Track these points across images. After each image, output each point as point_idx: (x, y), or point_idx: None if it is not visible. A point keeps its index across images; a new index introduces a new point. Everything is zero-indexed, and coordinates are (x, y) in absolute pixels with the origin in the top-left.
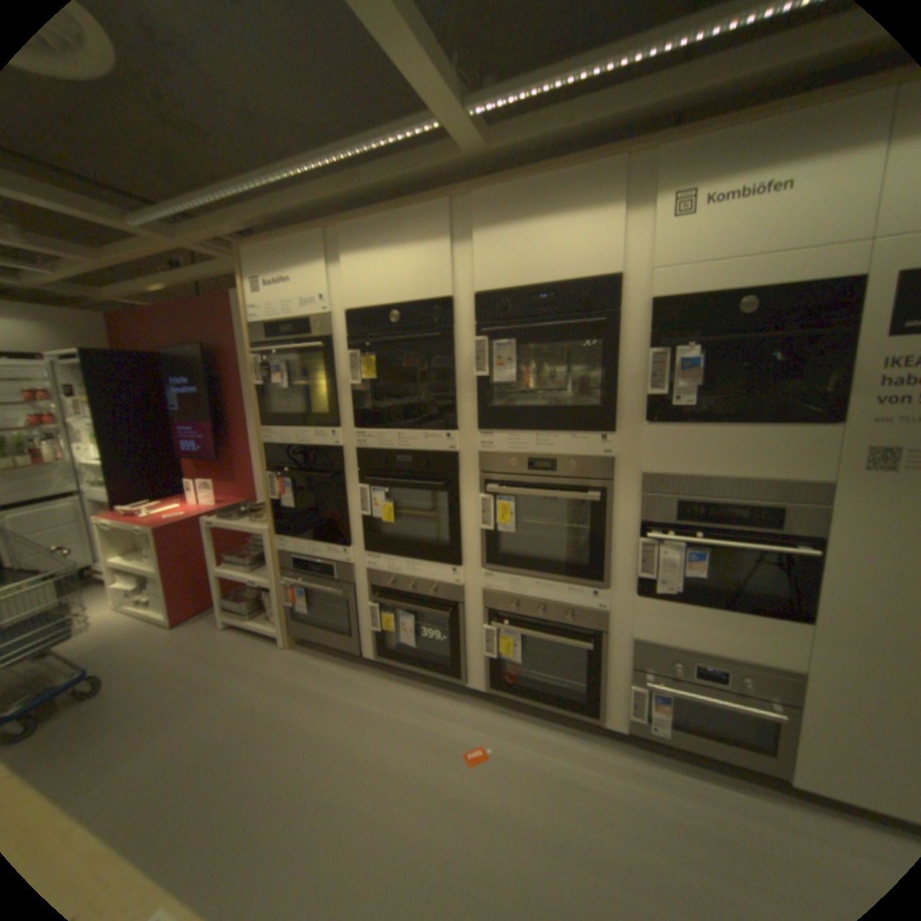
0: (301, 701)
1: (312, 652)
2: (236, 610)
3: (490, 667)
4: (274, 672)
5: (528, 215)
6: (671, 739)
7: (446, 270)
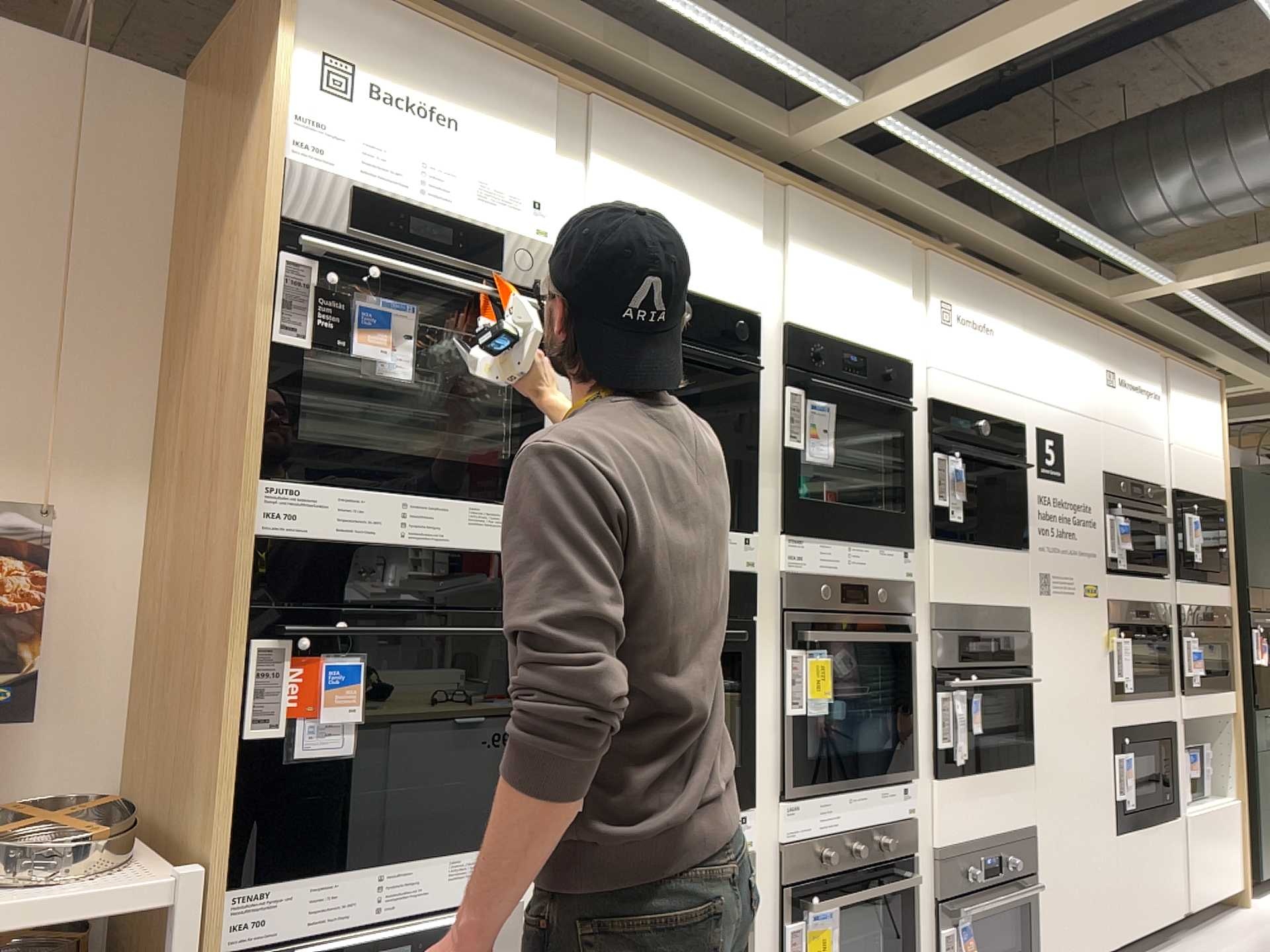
0: None
1: None
2: None
3: None
4: None
5: (834, 262)
6: None
7: (753, 280)
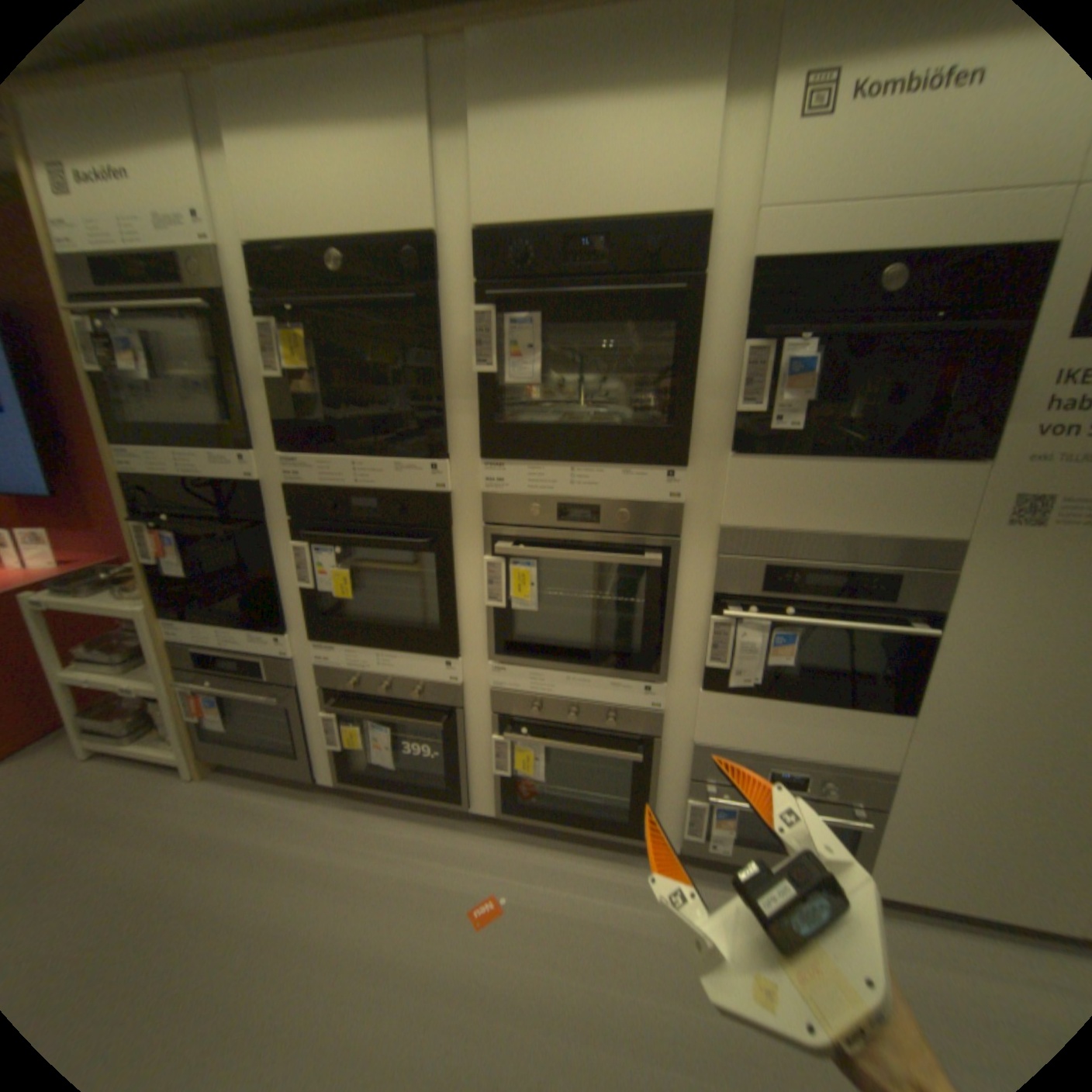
0: (221, 860)
1: (240, 779)
2: (110, 727)
3: (502, 786)
4: (178, 819)
5: (567, 89)
6: (732, 856)
7: (424, 181)
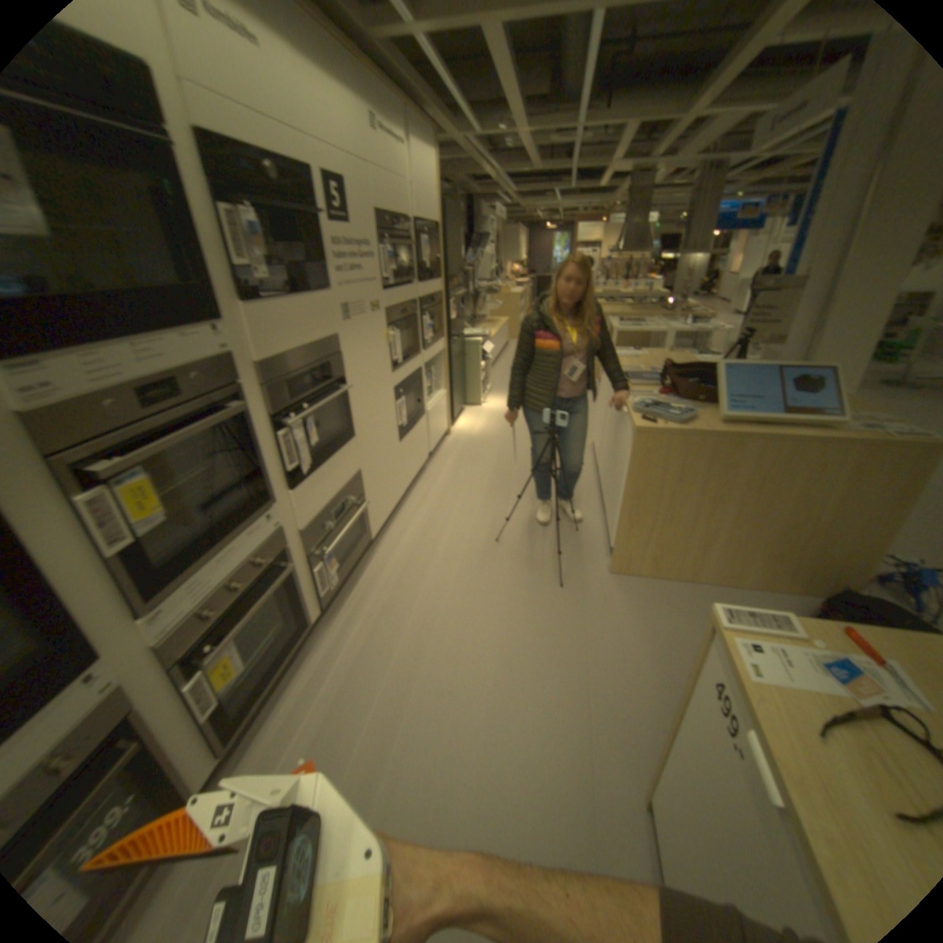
0: None
1: None
2: None
3: (202, 733)
4: None
5: None
6: (336, 583)
7: None
